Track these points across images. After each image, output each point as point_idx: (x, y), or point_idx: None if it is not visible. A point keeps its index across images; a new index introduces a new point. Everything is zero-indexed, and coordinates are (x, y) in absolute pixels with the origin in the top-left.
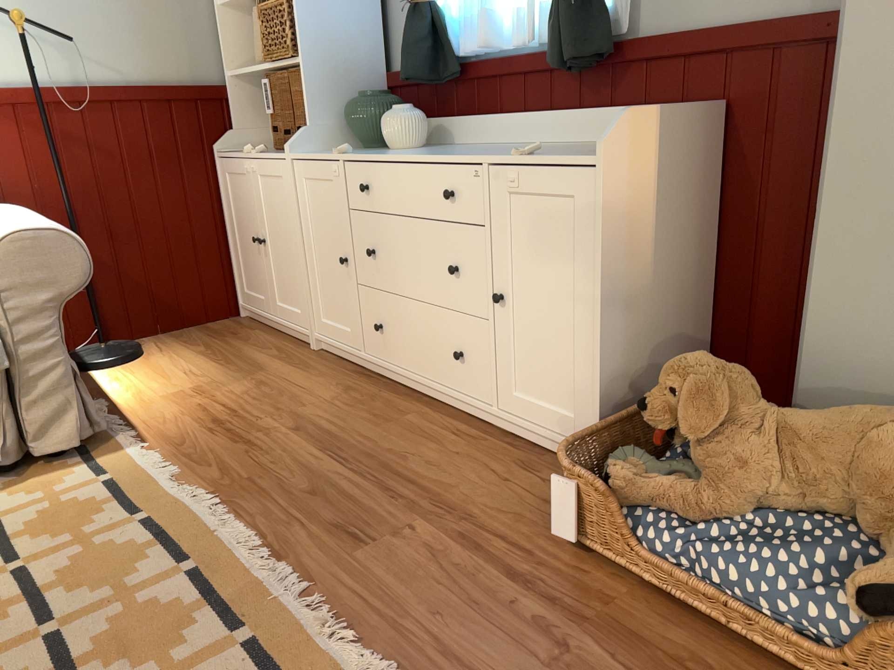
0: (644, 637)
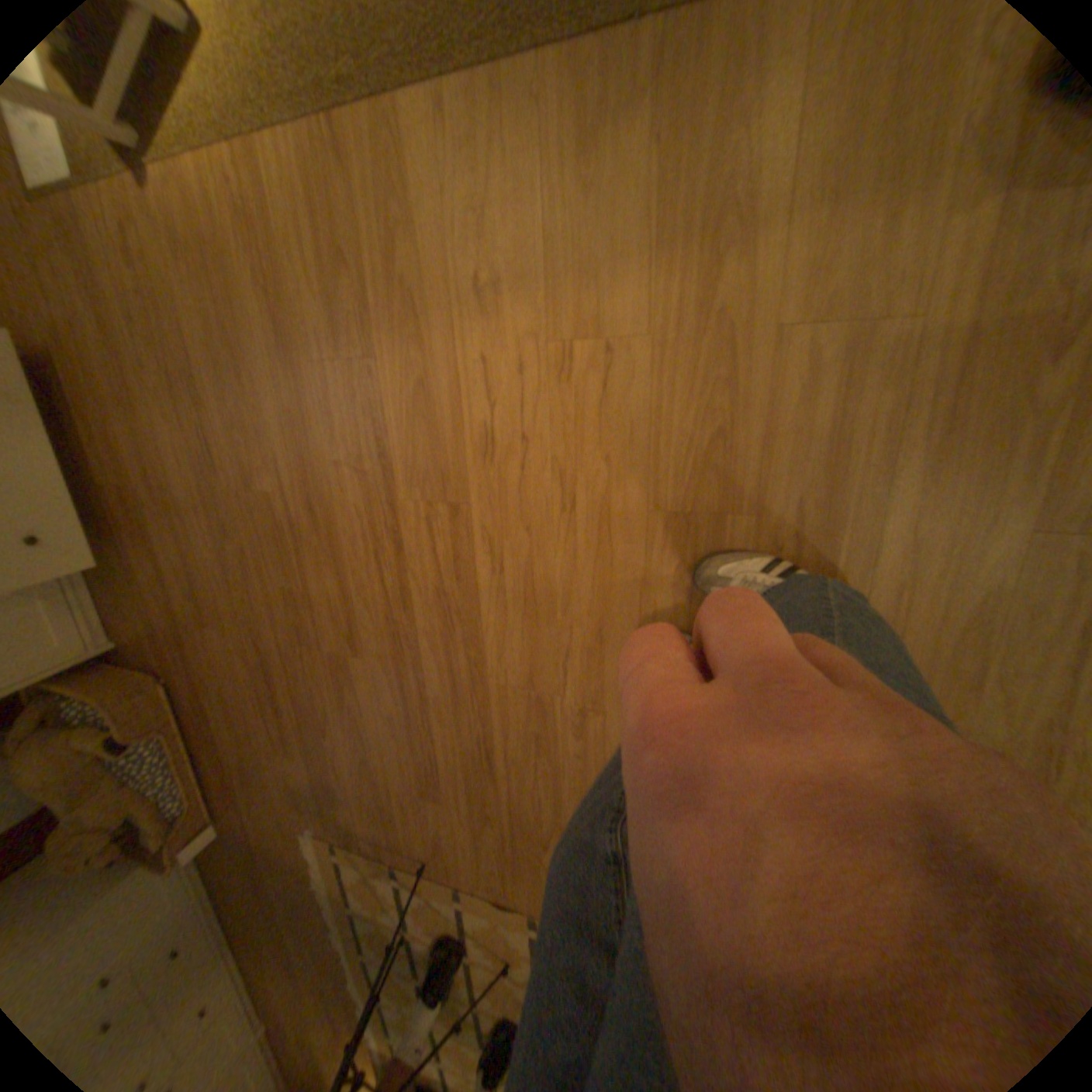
0: (210, 781)
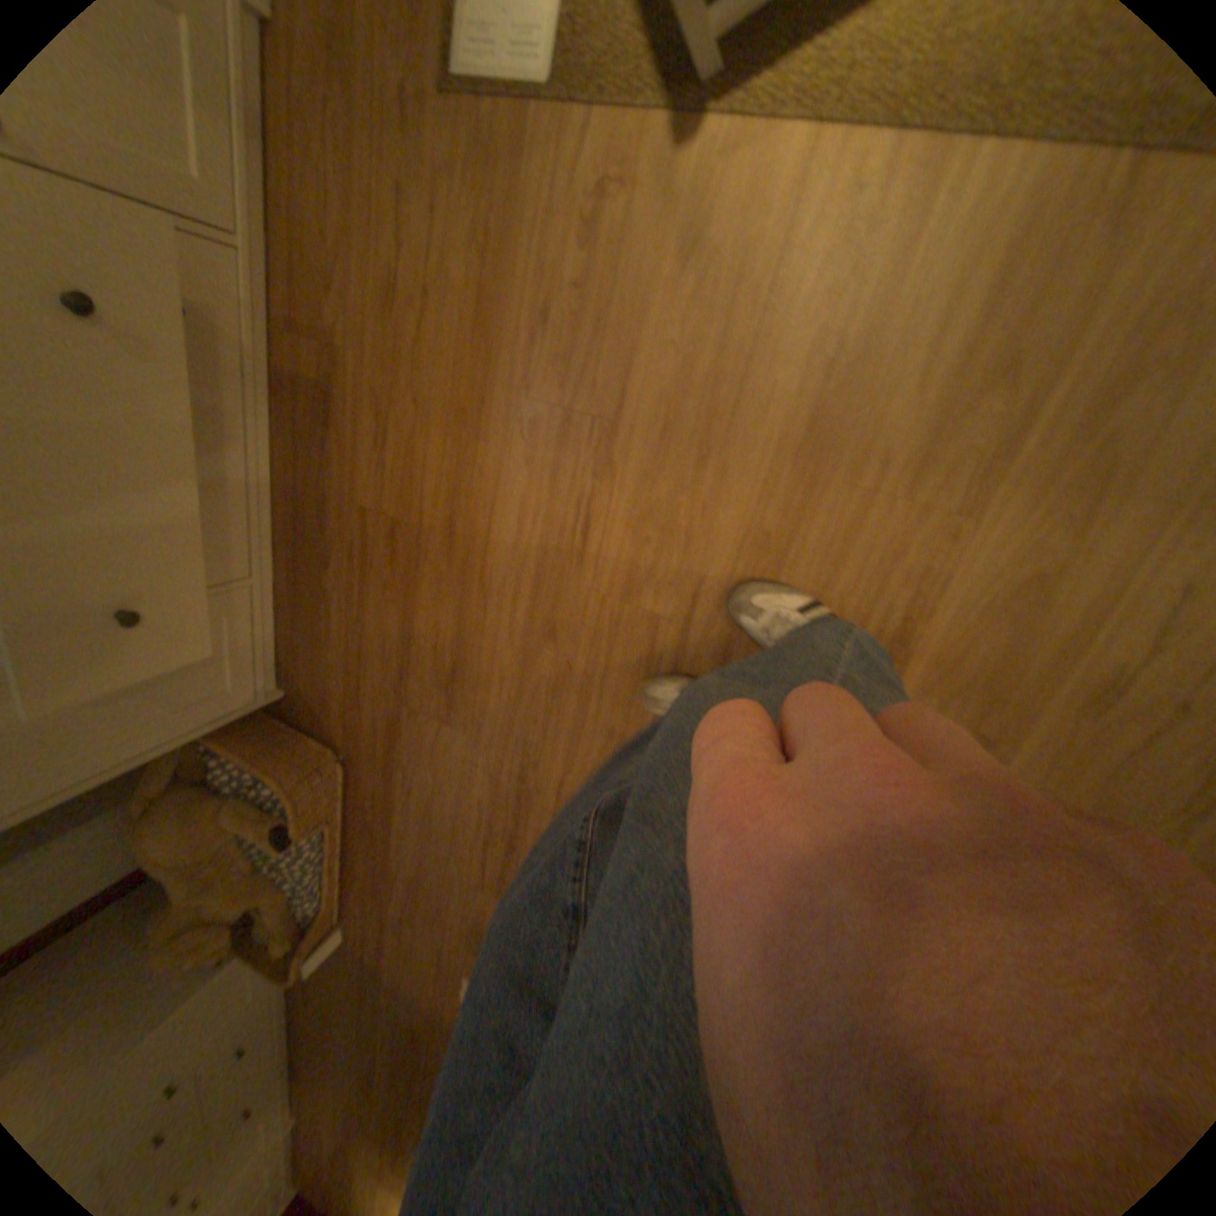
0: (361, 884)
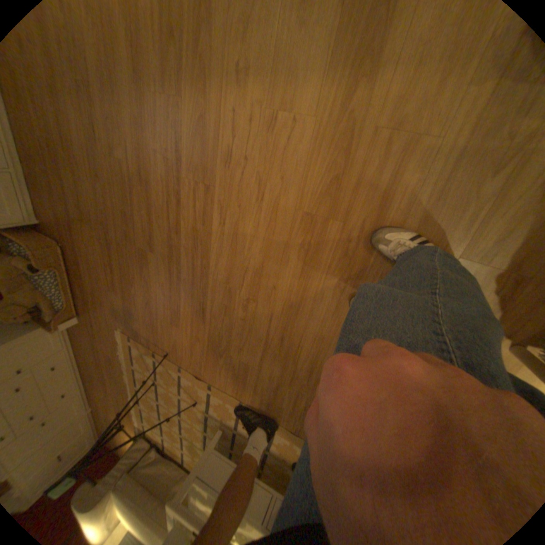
0: (77, 297)
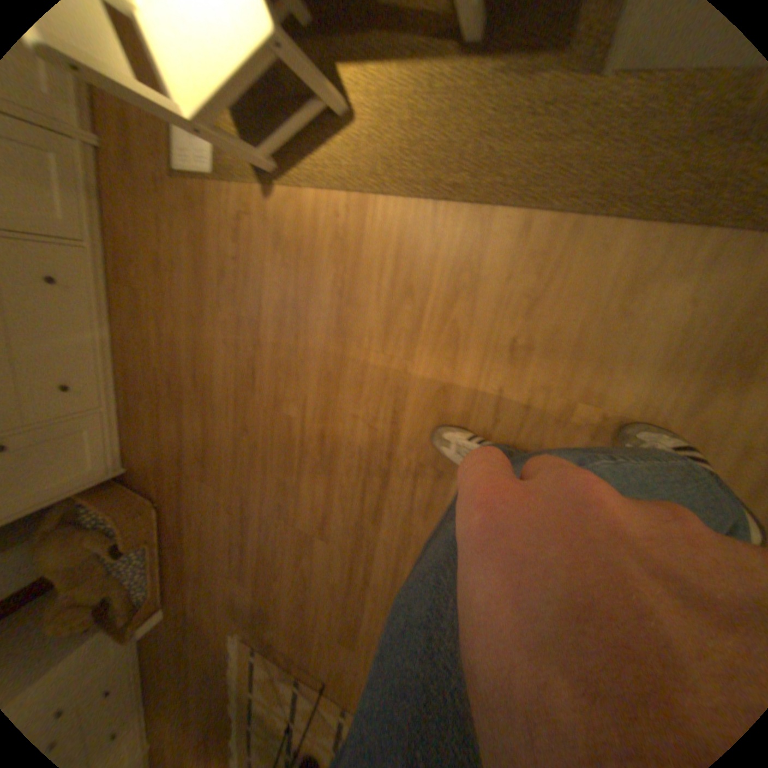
0: (170, 580)
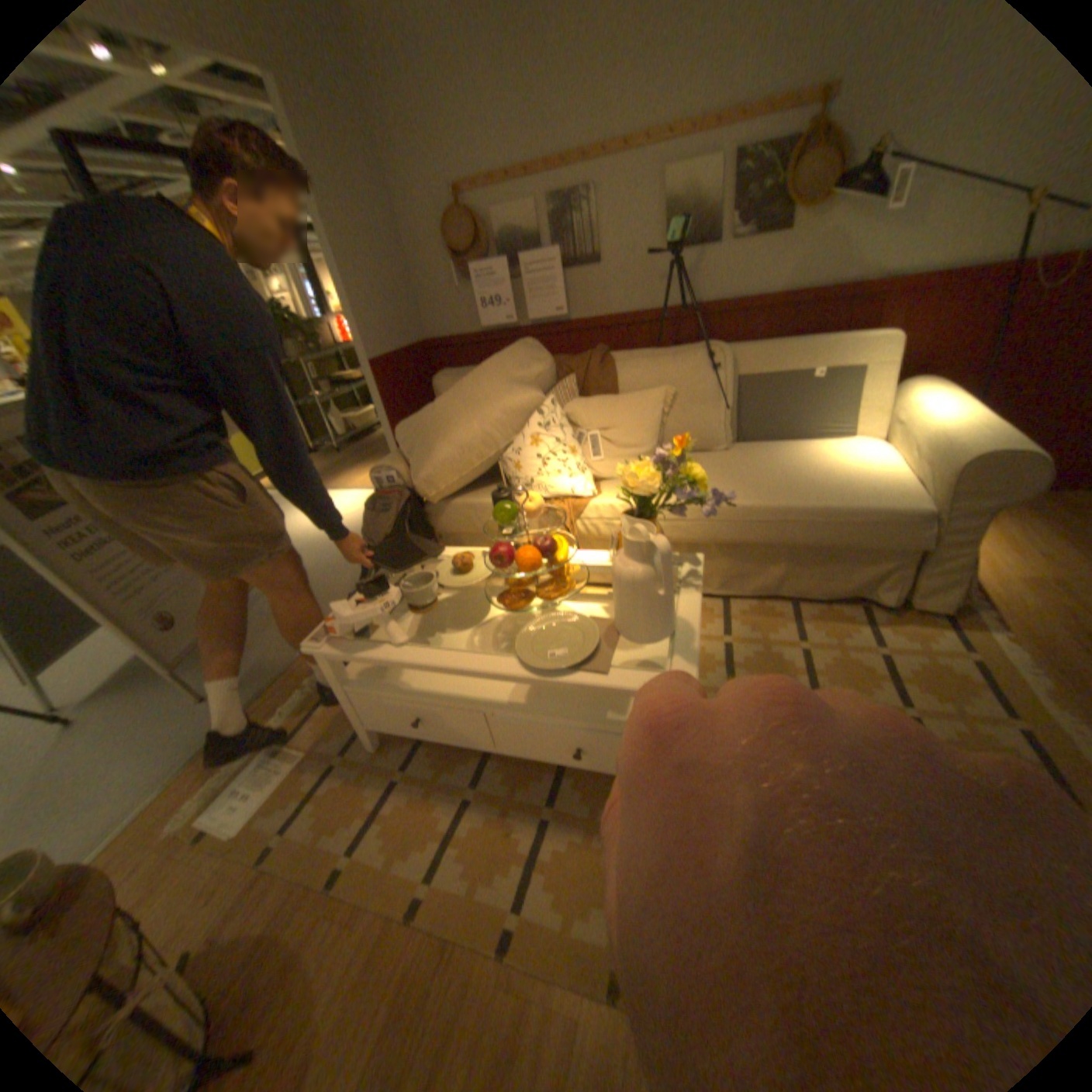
0: None
